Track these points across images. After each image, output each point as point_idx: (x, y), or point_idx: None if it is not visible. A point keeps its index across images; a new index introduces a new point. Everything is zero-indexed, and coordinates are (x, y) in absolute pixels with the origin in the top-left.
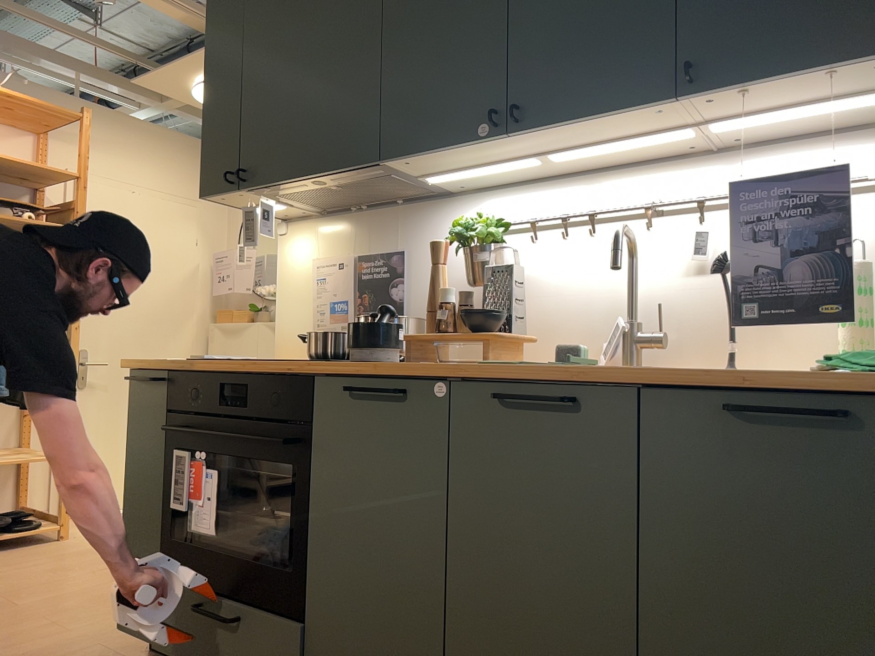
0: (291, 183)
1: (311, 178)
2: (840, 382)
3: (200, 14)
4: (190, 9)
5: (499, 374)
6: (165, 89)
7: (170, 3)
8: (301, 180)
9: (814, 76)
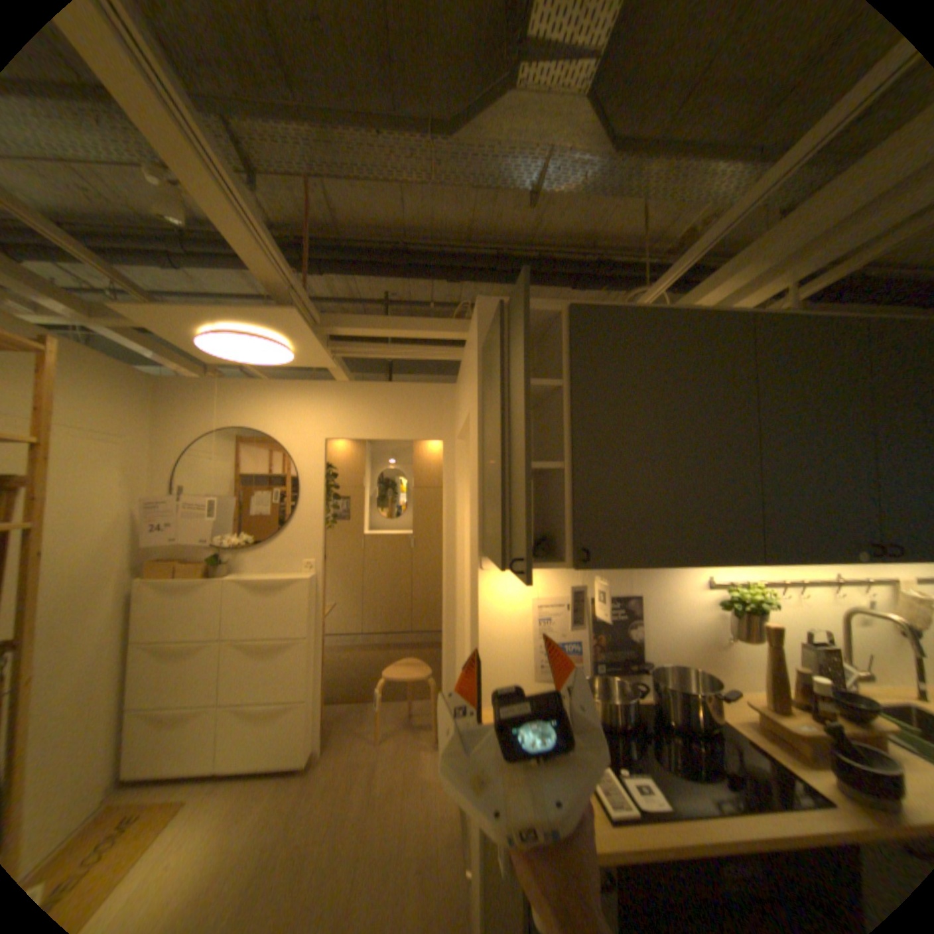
0: (641, 567)
1: (672, 566)
2: None
3: (285, 268)
4: (279, 261)
5: None
6: (151, 321)
7: (264, 248)
8: (656, 566)
9: None
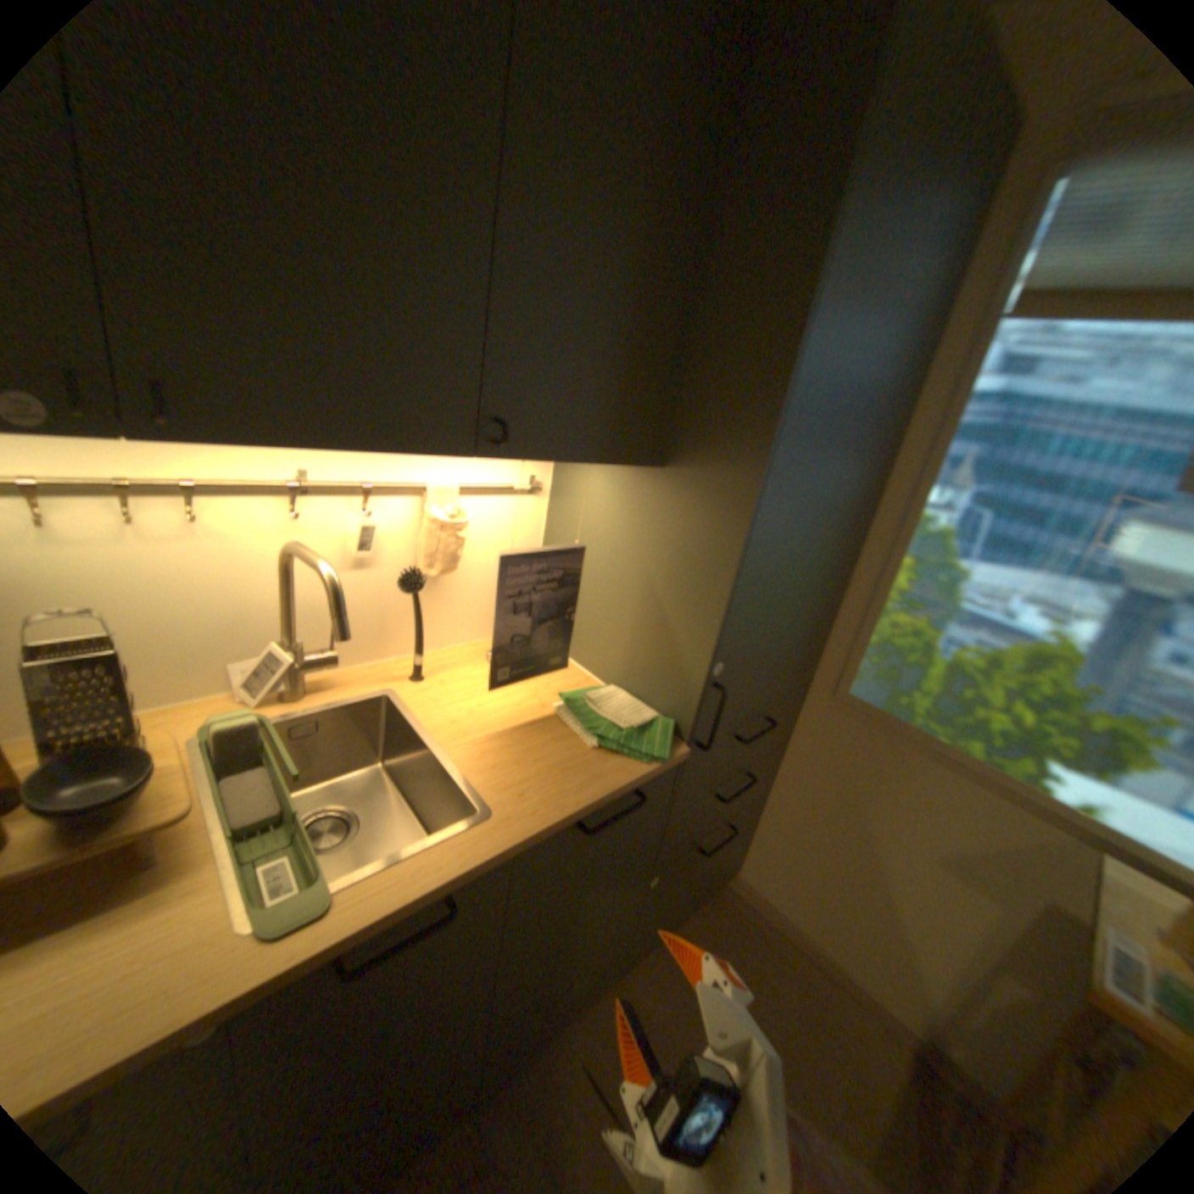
0: None
1: None
2: (634, 774)
3: None
4: None
5: (344, 947)
6: None
7: None
8: None
9: (585, 461)
